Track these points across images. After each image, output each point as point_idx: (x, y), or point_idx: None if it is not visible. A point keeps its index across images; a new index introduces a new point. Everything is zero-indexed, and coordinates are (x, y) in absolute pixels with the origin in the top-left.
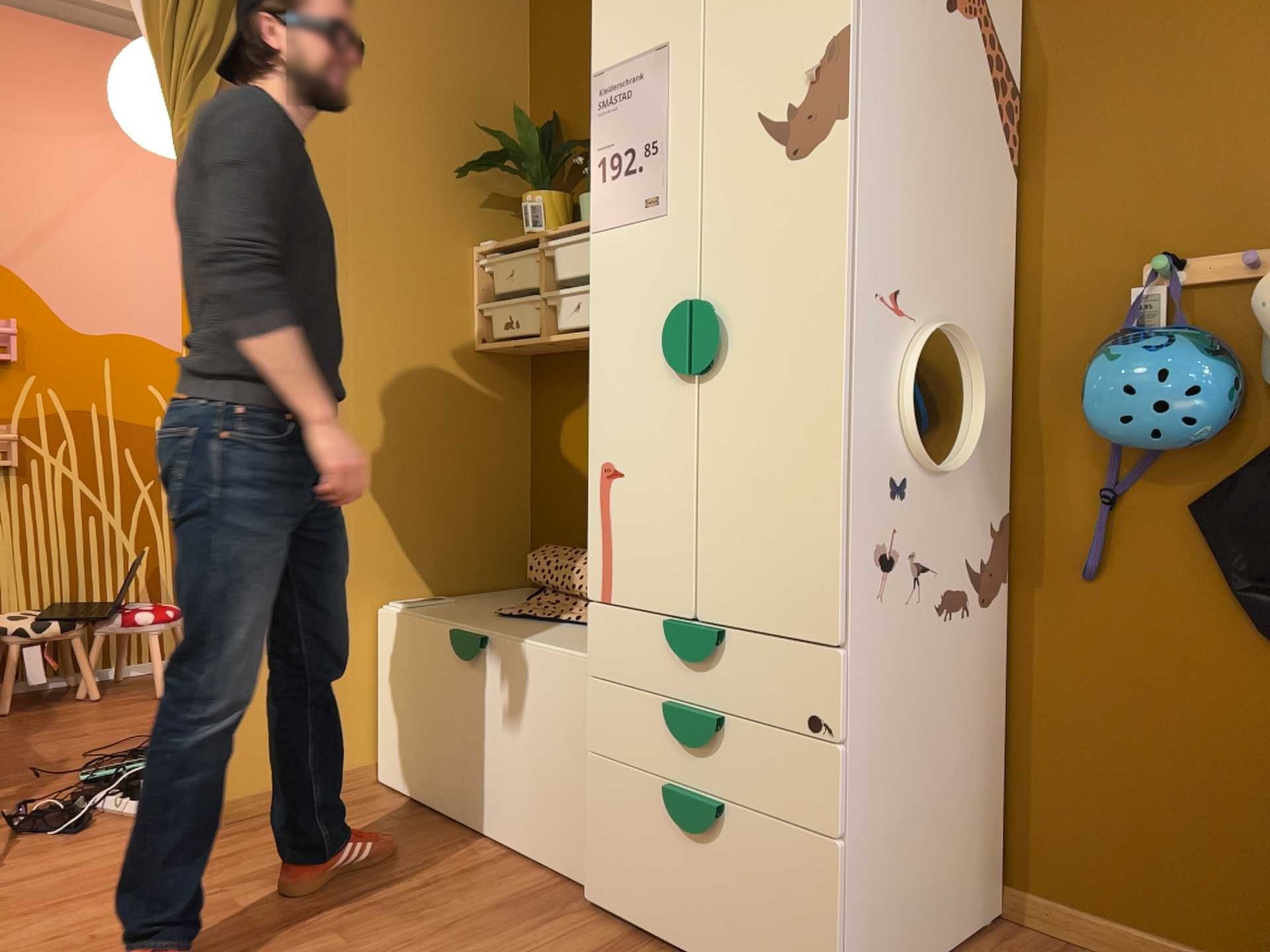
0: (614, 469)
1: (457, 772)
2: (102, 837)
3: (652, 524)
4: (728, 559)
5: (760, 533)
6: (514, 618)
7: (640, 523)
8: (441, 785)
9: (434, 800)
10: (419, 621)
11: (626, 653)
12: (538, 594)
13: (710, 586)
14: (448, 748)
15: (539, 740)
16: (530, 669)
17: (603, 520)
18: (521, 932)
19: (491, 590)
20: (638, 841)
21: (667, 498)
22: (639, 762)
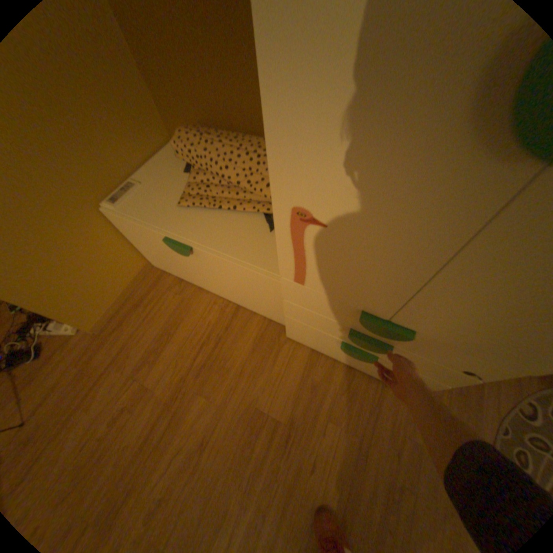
0: (313, 216)
1: (198, 279)
2: (54, 356)
3: (359, 268)
4: (446, 314)
5: (507, 319)
6: (193, 209)
7: (343, 262)
8: (191, 279)
9: (189, 281)
10: (136, 224)
11: (316, 303)
12: (192, 172)
13: (414, 315)
14: (188, 271)
15: (245, 288)
16: (231, 268)
17: (295, 245)
18: (271, 364)
19: (153, 154)
20: (318, 340)
21: (389, 261)
22: (322, 329)
